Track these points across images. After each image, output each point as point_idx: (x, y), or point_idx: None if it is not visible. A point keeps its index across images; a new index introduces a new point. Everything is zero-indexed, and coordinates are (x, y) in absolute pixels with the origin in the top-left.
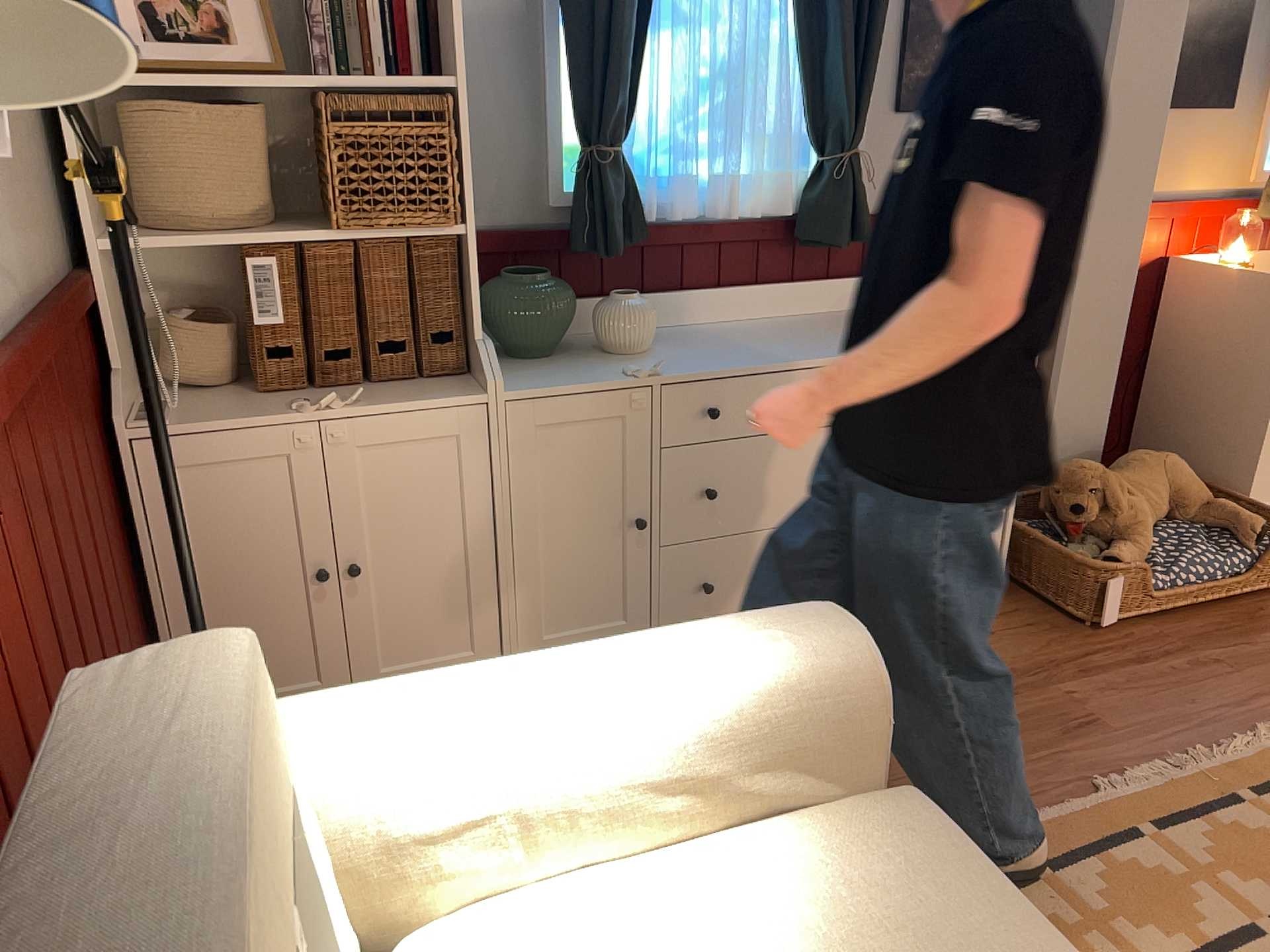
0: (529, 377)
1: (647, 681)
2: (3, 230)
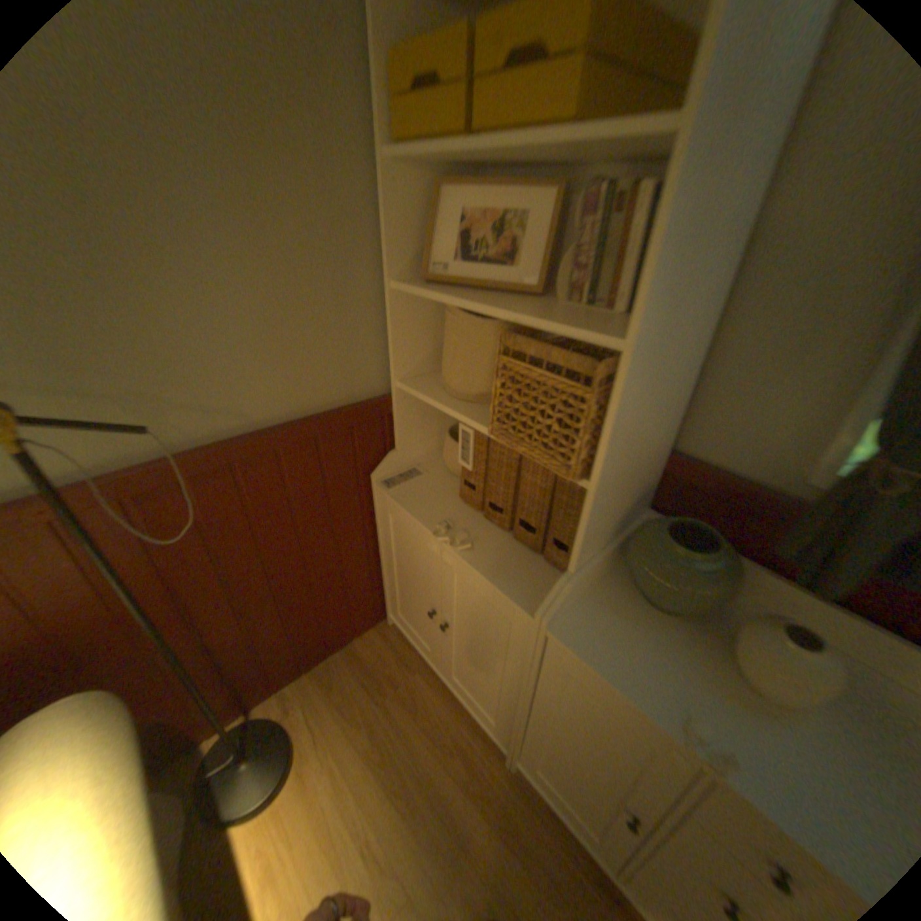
0: (606, 632)
1: None
2: (242, 384)
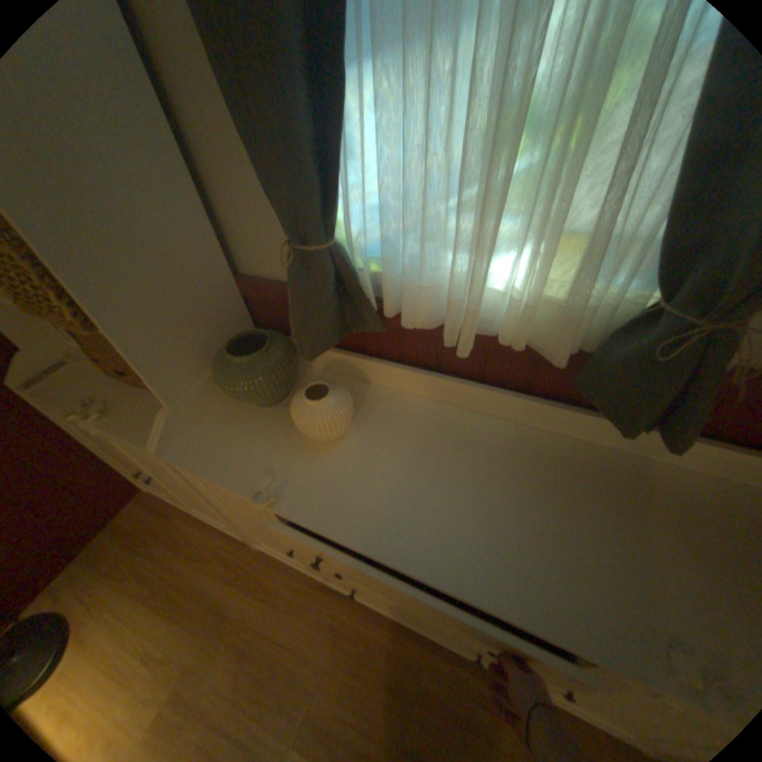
0: (210, 440)
1: None
2: None
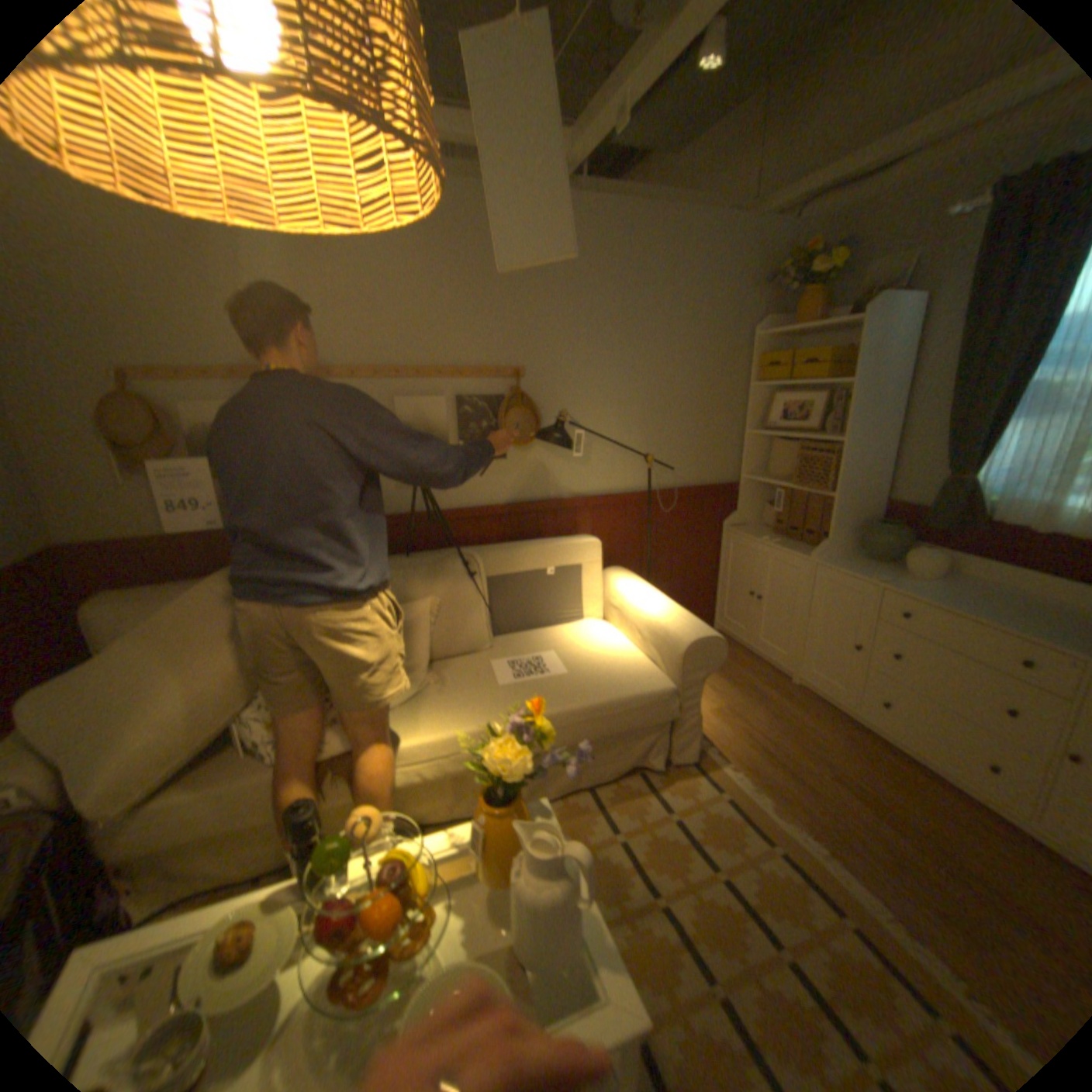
0: (843, 562)
1: (656, 609)
2: (684, 467)
